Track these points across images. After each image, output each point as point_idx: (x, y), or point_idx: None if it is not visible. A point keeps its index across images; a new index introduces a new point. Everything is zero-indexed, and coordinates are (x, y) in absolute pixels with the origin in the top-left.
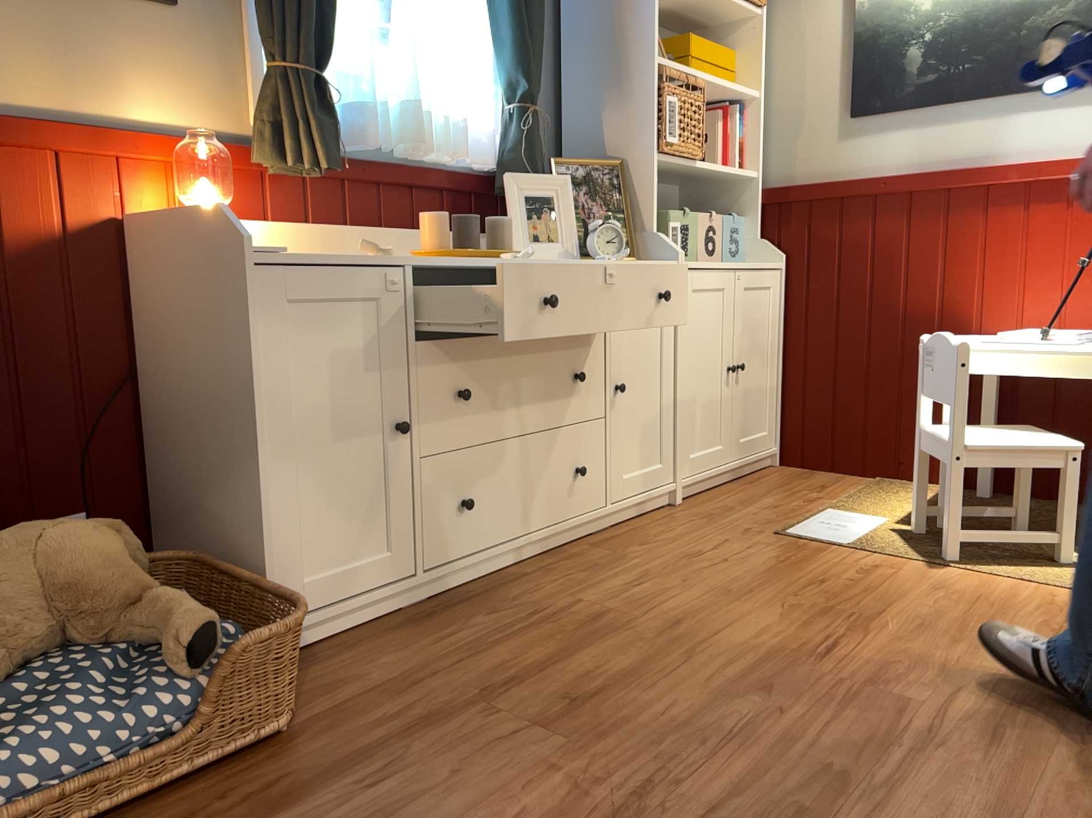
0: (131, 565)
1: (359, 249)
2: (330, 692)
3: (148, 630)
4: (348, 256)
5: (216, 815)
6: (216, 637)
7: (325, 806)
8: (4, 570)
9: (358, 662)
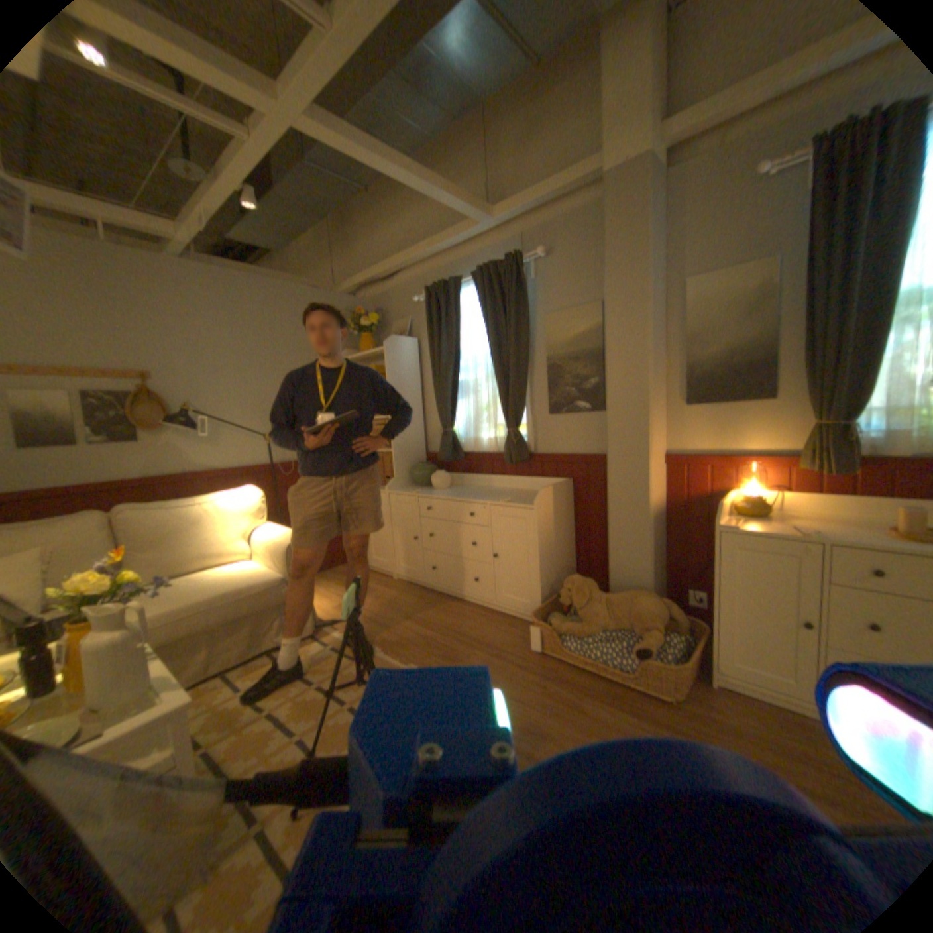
0: (665, 620)
1: (798, 530)
2: (710, 711)
3: (646, 641)
4: (794, 532)
5: (625, 704)
6: (652, 656)
7: (642, 728)
8: (625, 603)
9: (741, 714)
